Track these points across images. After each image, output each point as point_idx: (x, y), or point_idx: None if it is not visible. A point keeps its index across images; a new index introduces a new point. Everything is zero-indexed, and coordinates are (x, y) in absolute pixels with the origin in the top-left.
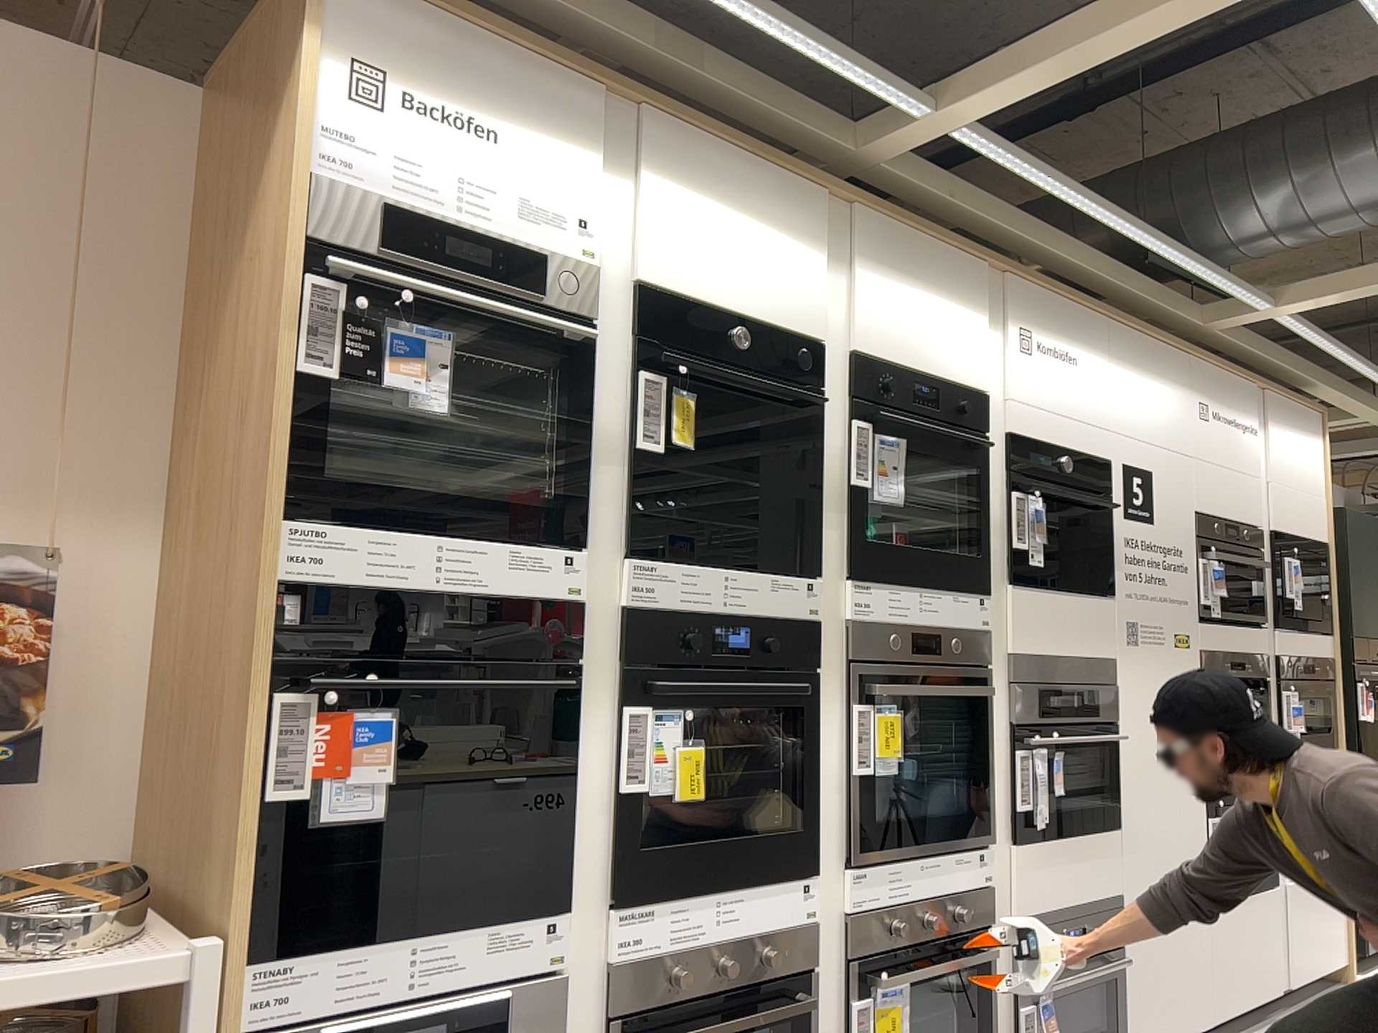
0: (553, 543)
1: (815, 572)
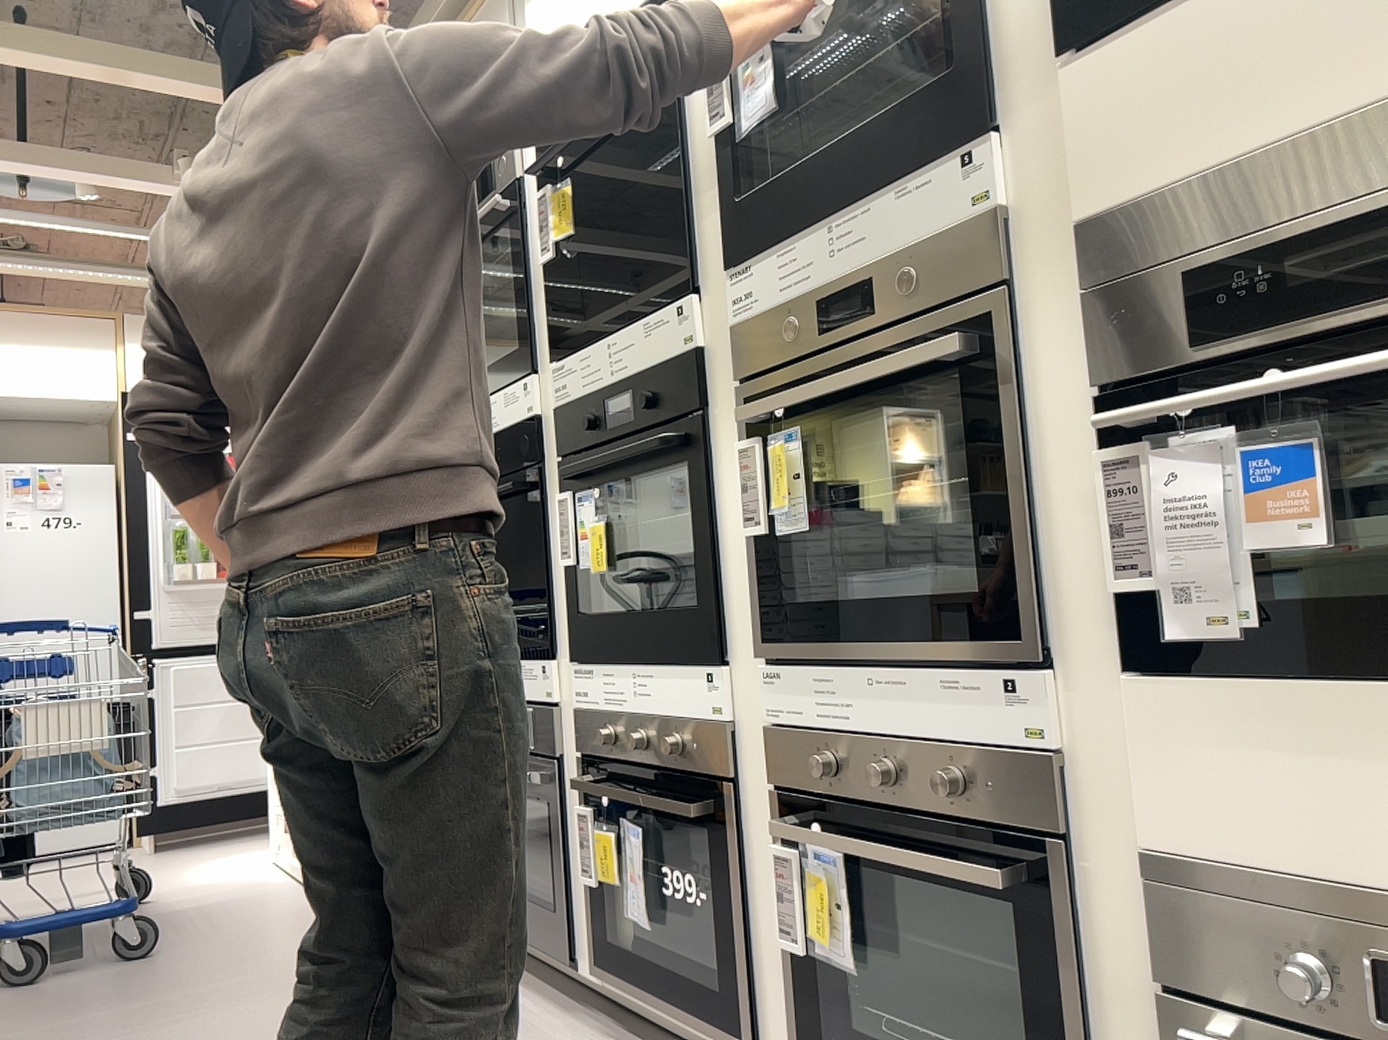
0: (515, 378)
1: (702, 282)
